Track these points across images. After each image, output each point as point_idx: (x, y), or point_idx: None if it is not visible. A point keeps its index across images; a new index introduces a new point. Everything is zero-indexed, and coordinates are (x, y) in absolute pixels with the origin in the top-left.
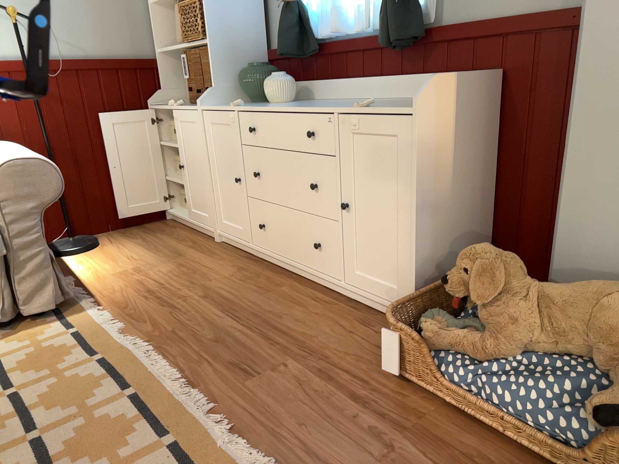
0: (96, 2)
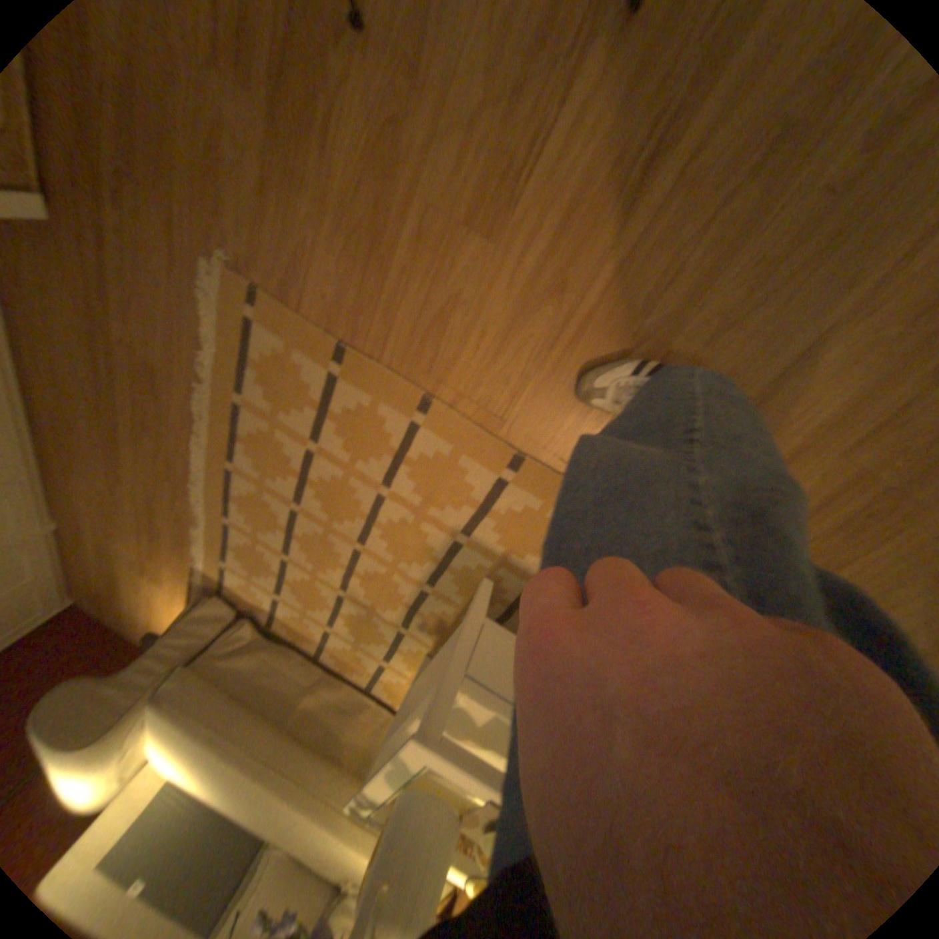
0: None
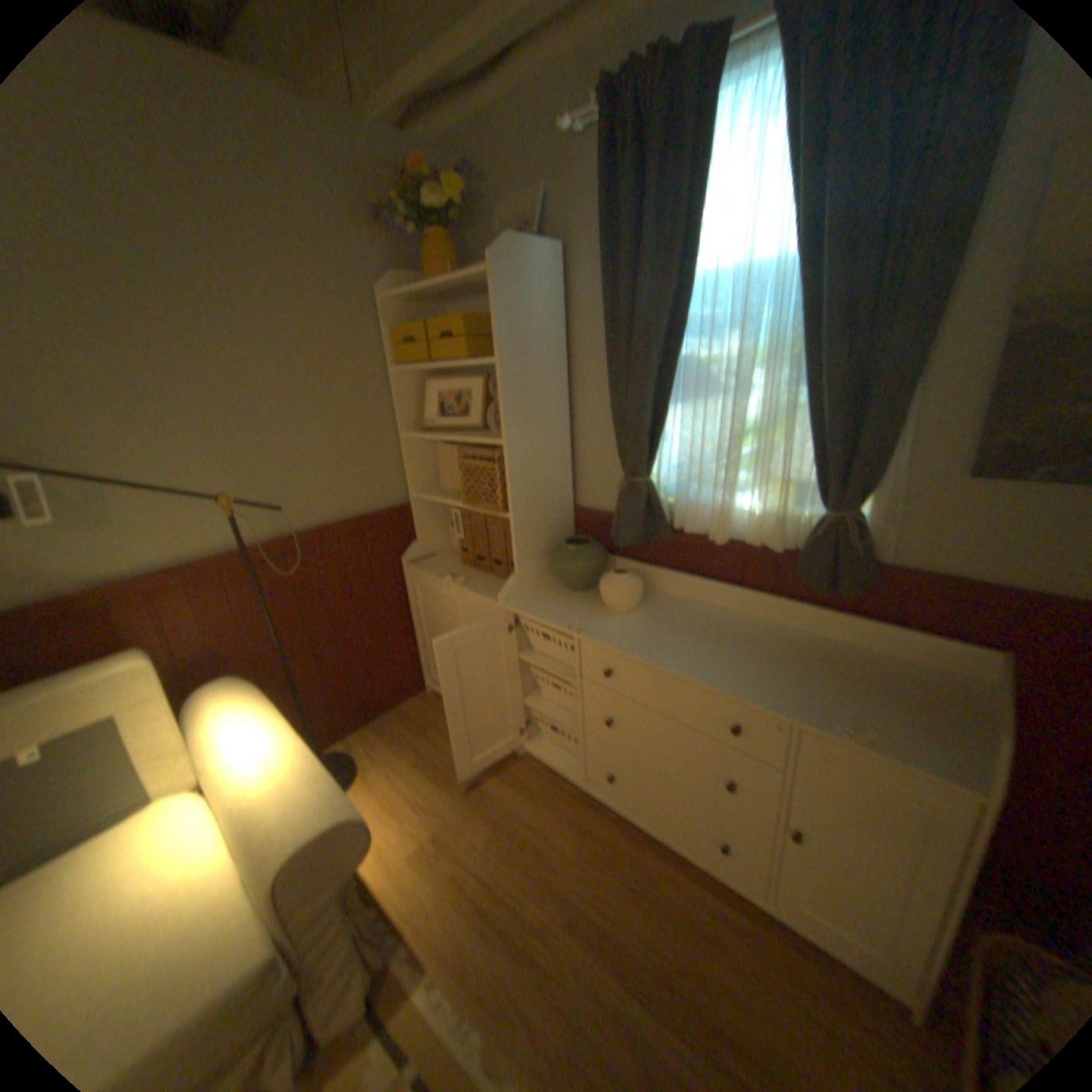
0: (331, 444)
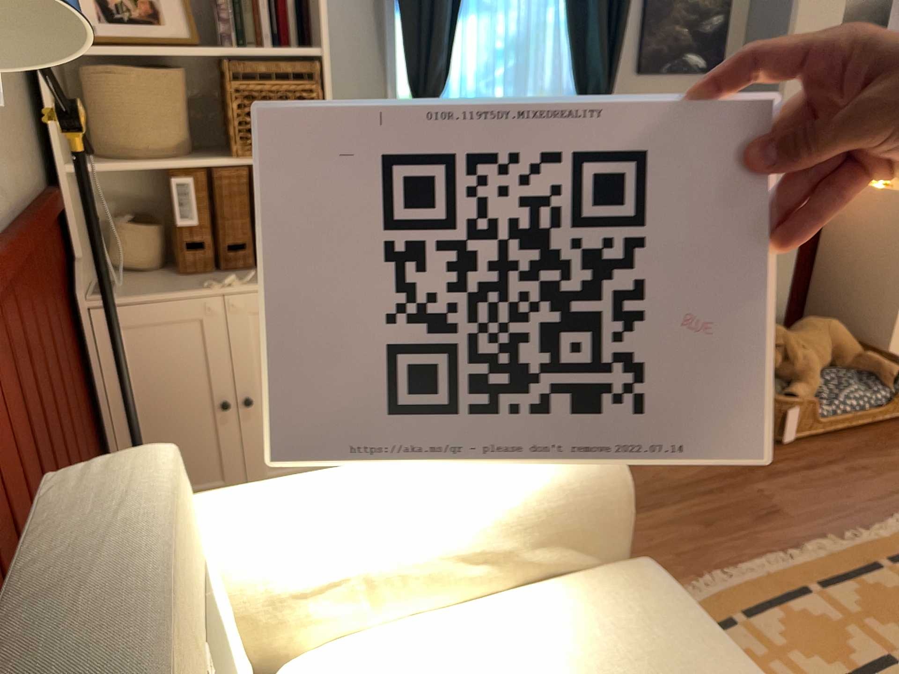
0: None
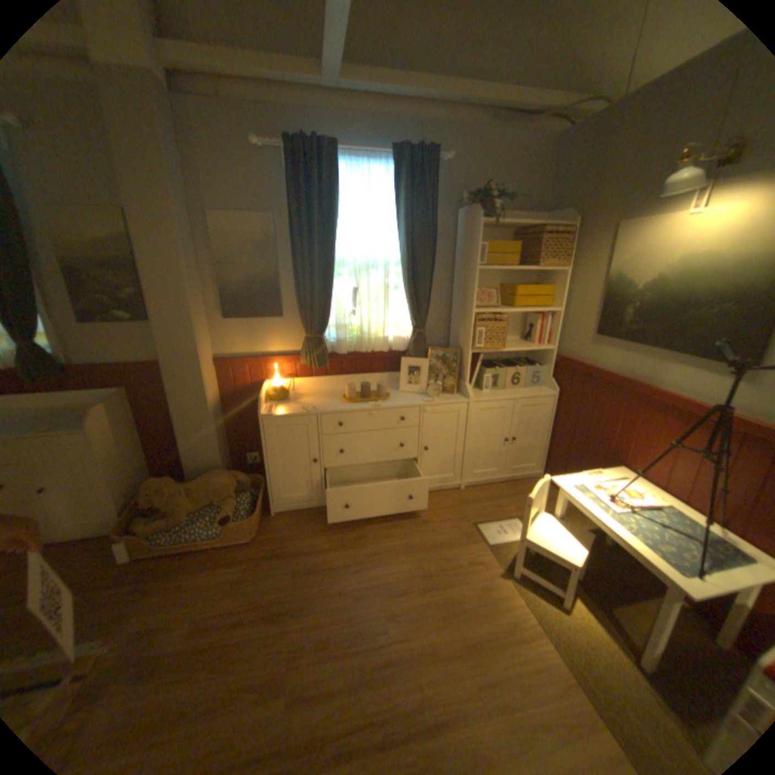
0: None
